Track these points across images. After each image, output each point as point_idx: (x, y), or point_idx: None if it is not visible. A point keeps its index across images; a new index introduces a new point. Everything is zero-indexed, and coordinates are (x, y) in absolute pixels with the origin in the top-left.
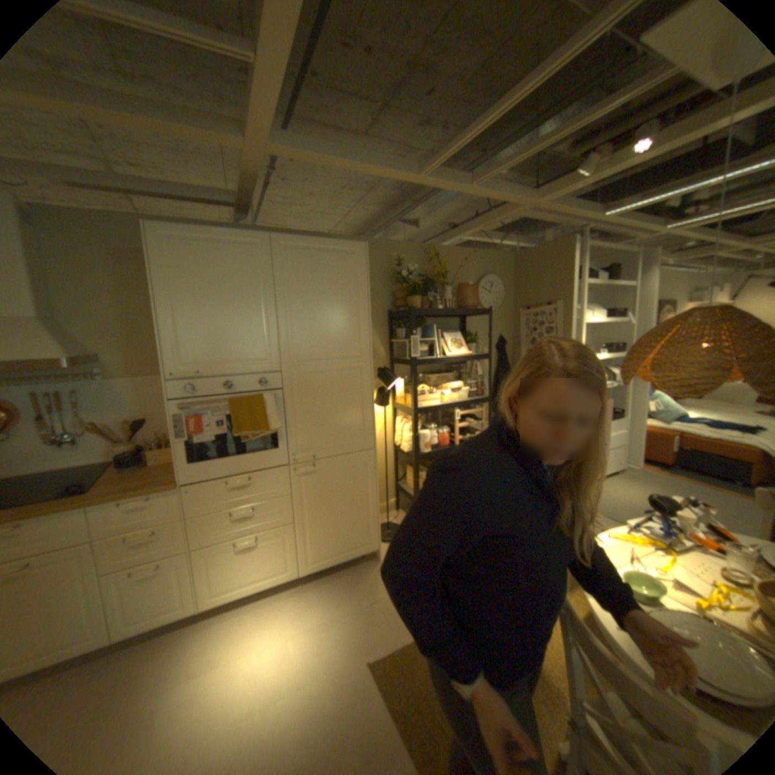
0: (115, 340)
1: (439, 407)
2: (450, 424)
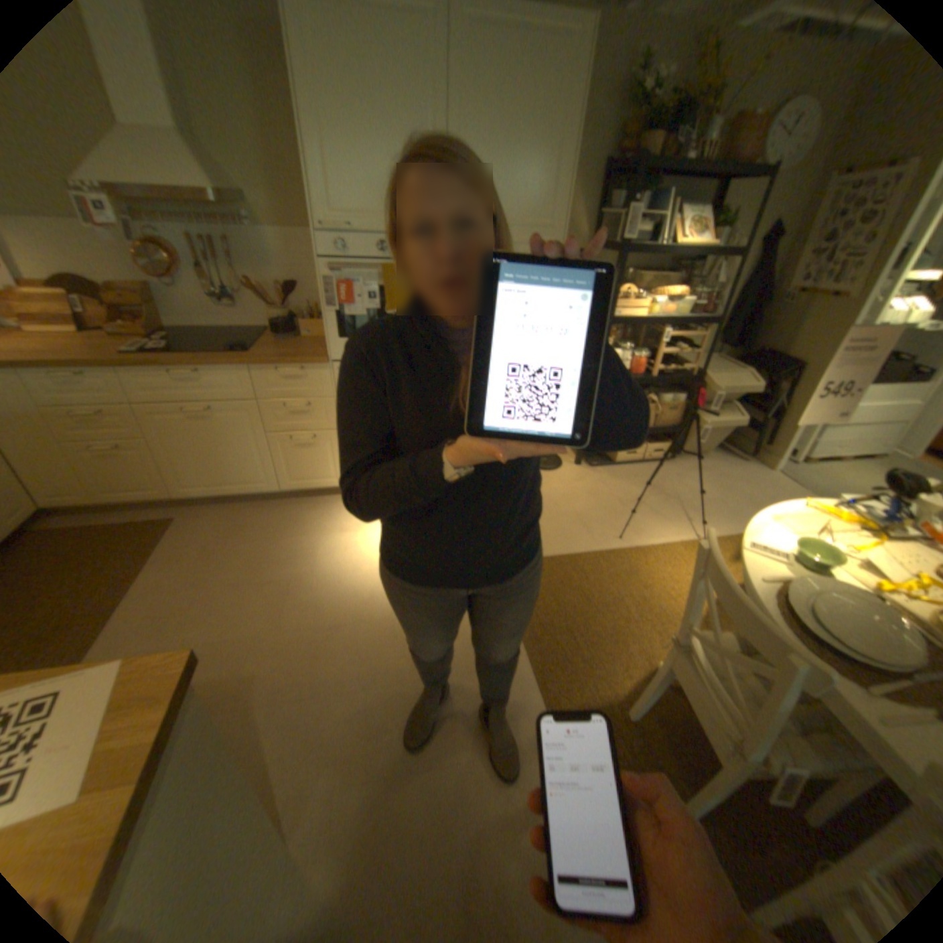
0: (257, 171)
1: (643, 320)
2: (653, 347)
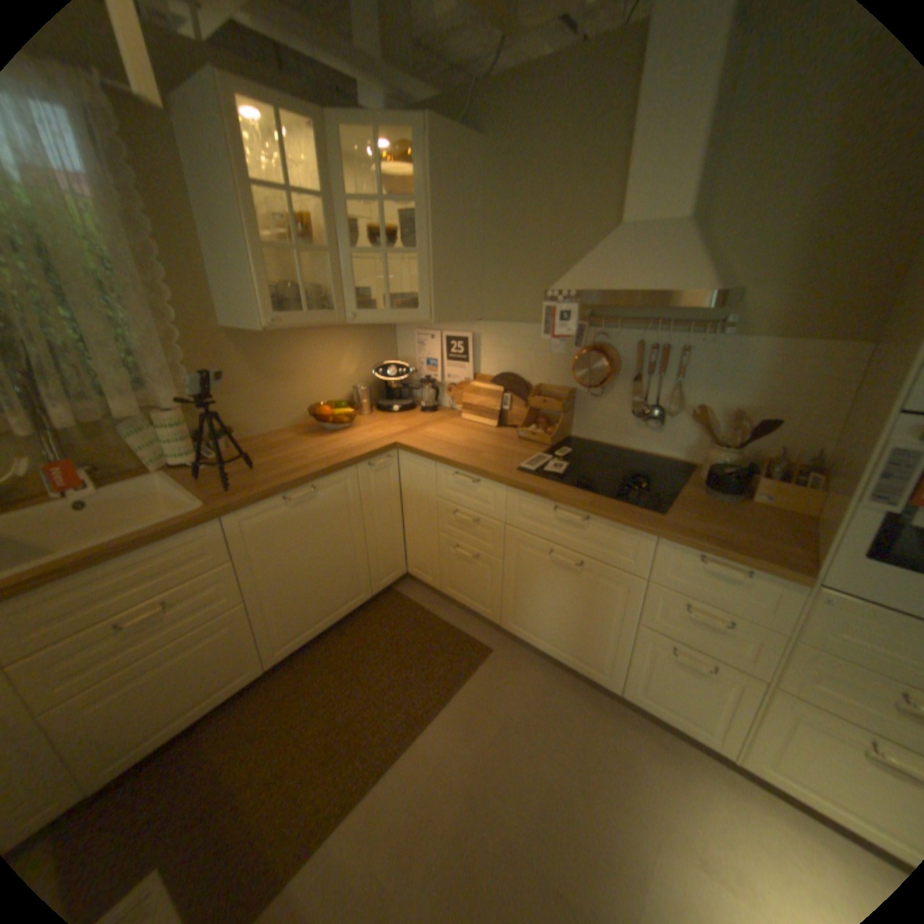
0: (790, 259)
1: None
2: None
